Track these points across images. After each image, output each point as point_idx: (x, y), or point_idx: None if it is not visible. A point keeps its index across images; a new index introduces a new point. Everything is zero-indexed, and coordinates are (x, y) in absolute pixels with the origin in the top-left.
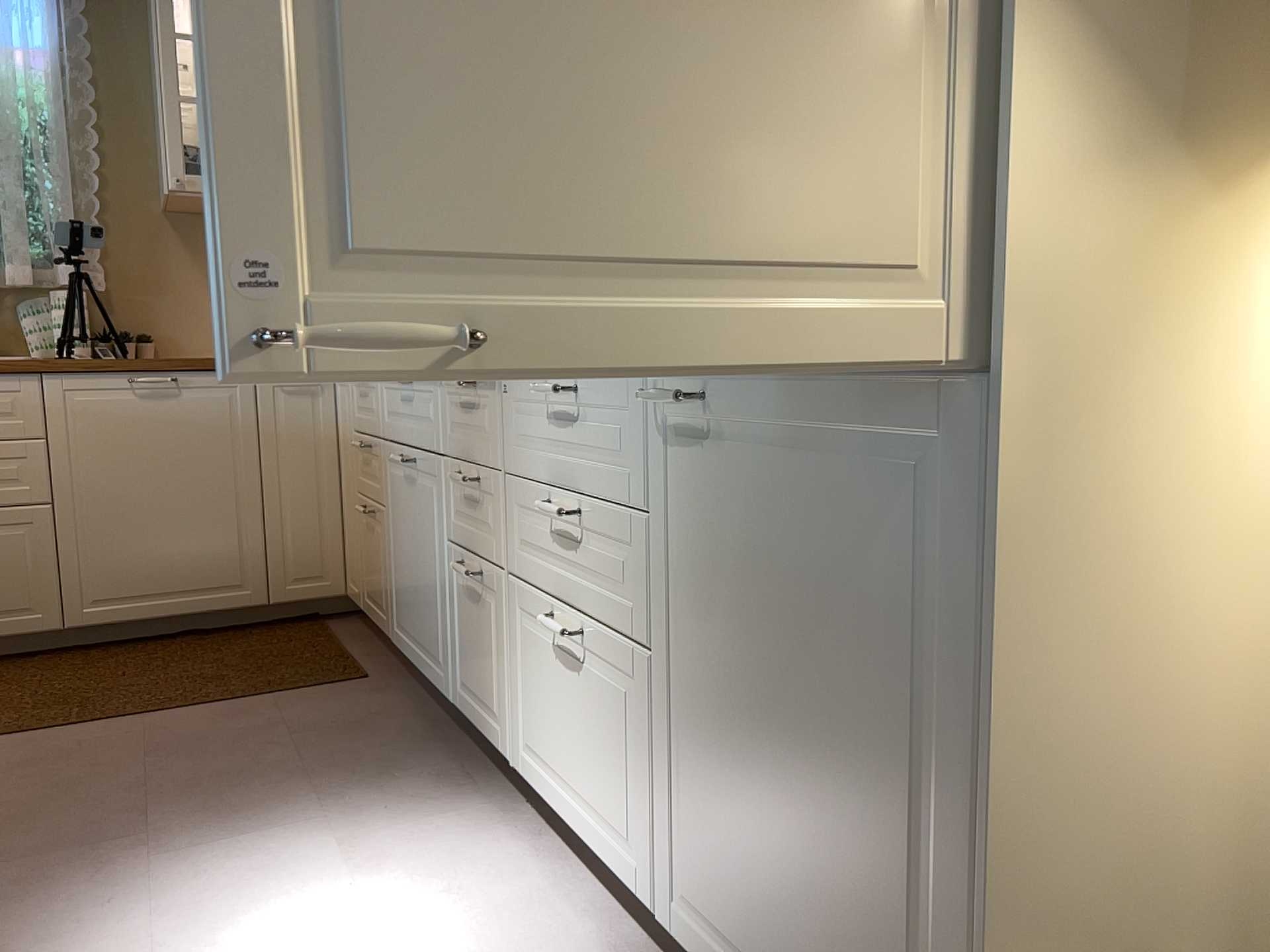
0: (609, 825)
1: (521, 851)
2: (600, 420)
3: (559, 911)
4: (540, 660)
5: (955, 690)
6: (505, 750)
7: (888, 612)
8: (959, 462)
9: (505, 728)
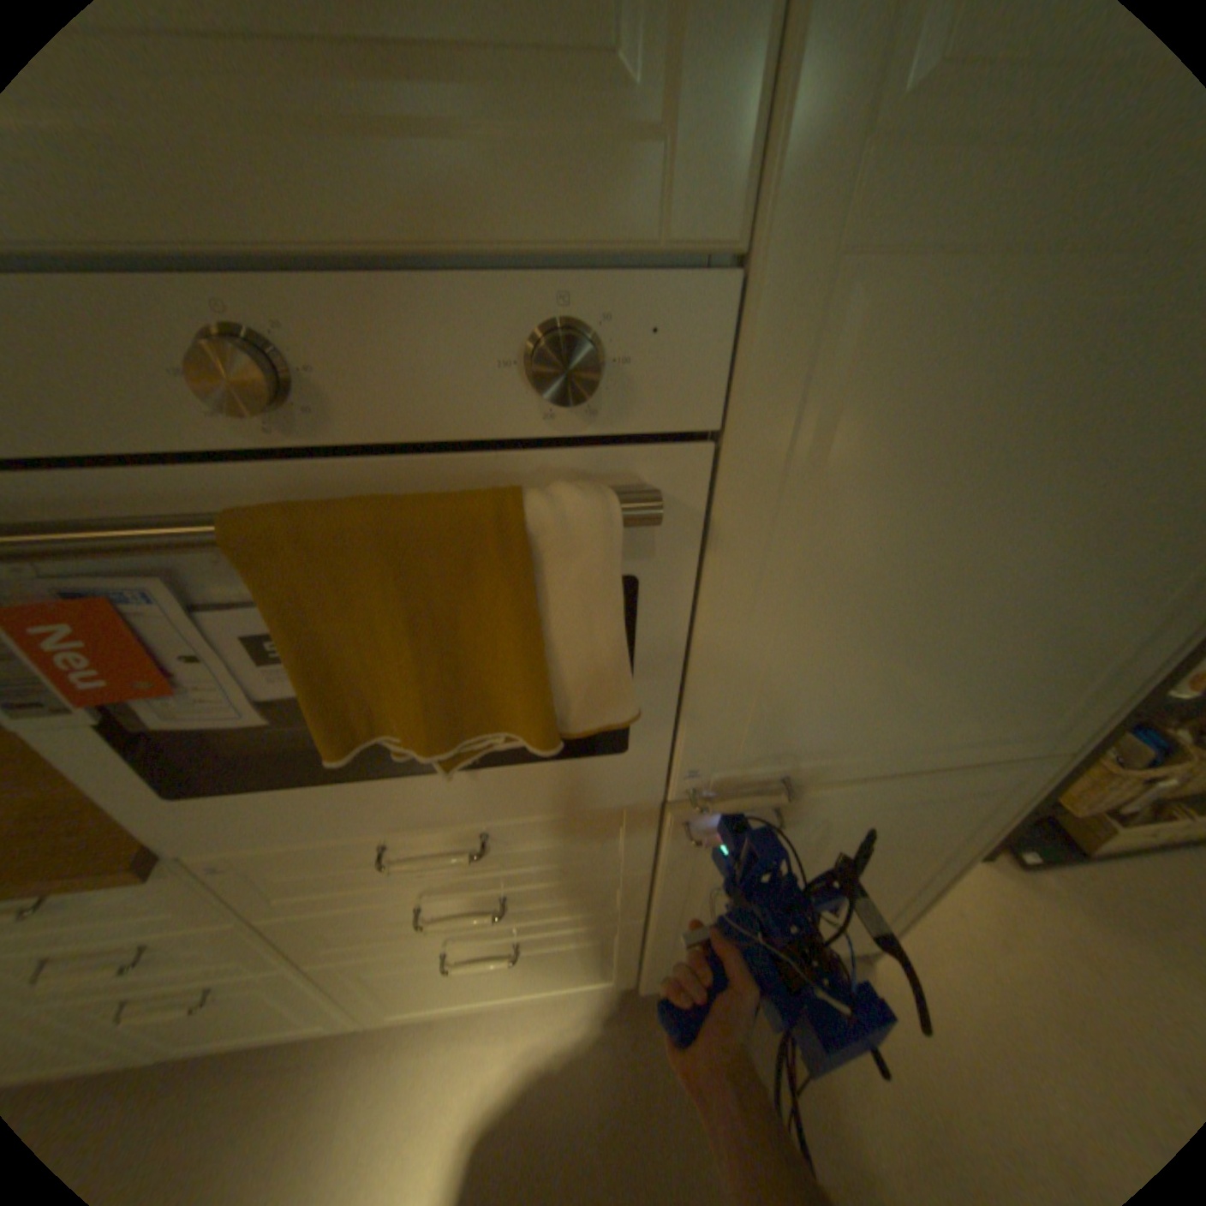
0: (559, 988)
1: (425, 1053)
2: (535, 845)
3: (520, 1045)
4: (405, 979)
5: (953, 850)
6: (332, 1031)
7: (920, 843)
8: (1010, 787)
9: (325, 1025)
